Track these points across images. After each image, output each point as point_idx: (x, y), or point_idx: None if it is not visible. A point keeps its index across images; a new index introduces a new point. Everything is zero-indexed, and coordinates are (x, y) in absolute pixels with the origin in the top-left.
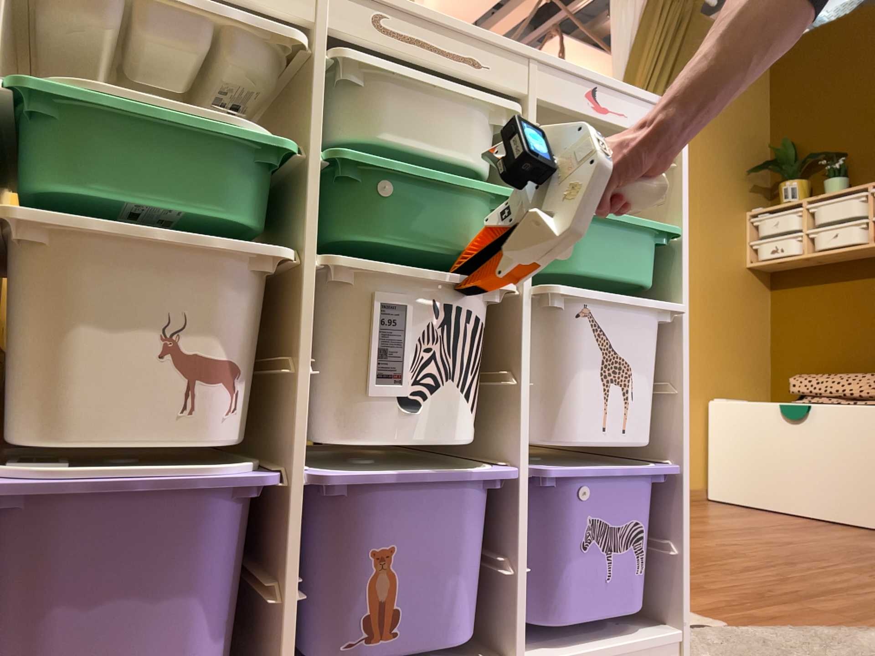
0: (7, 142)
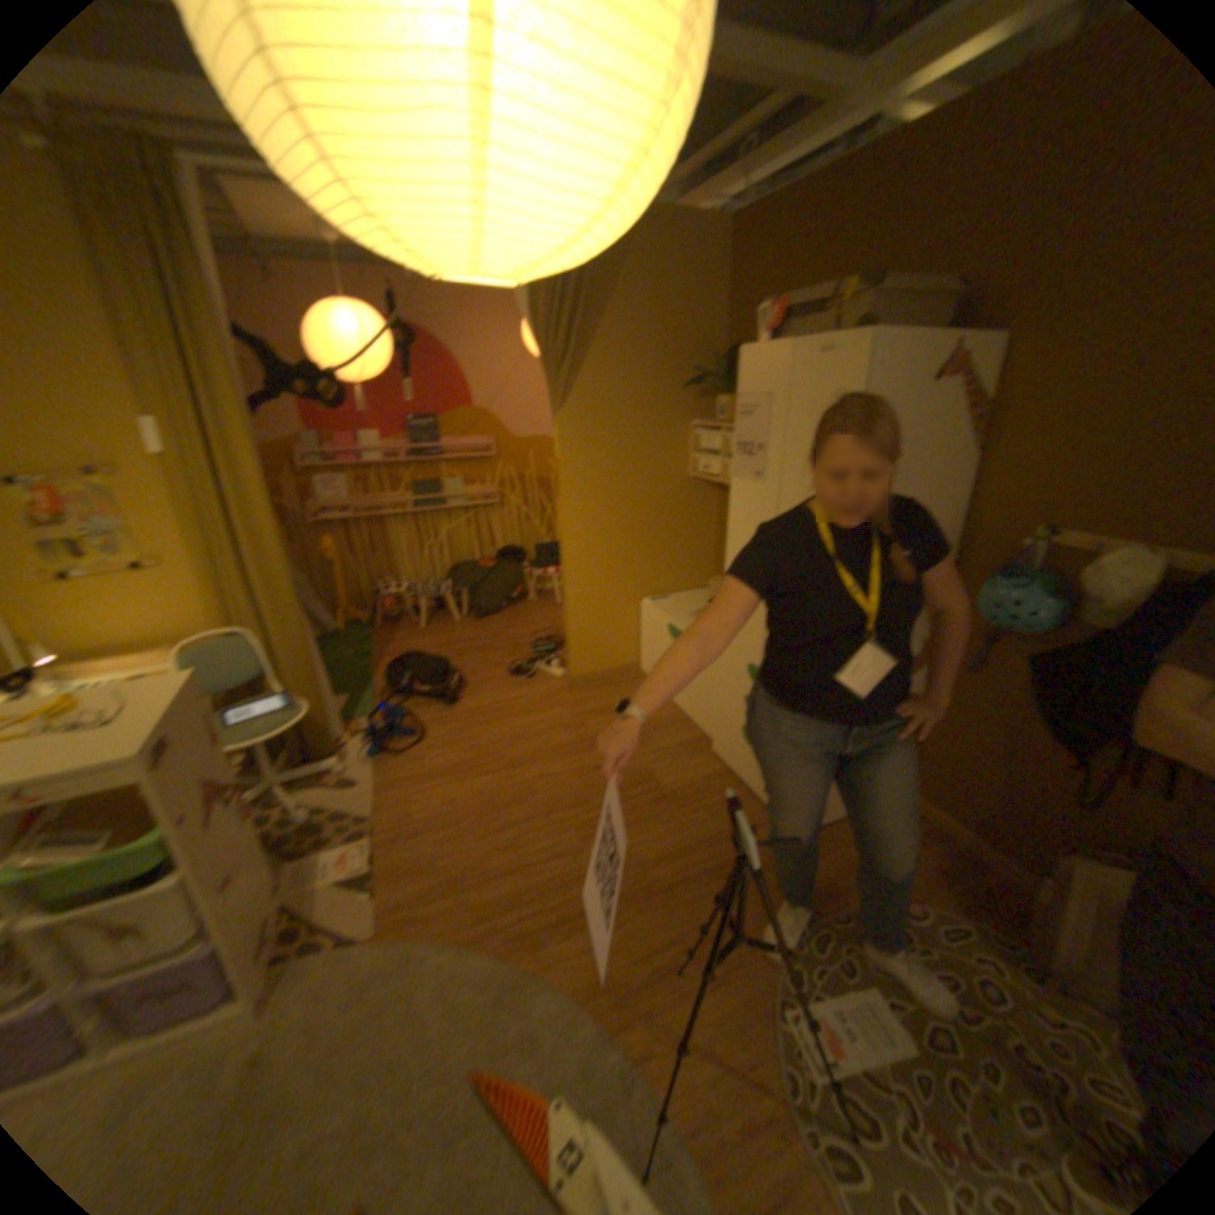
0: None
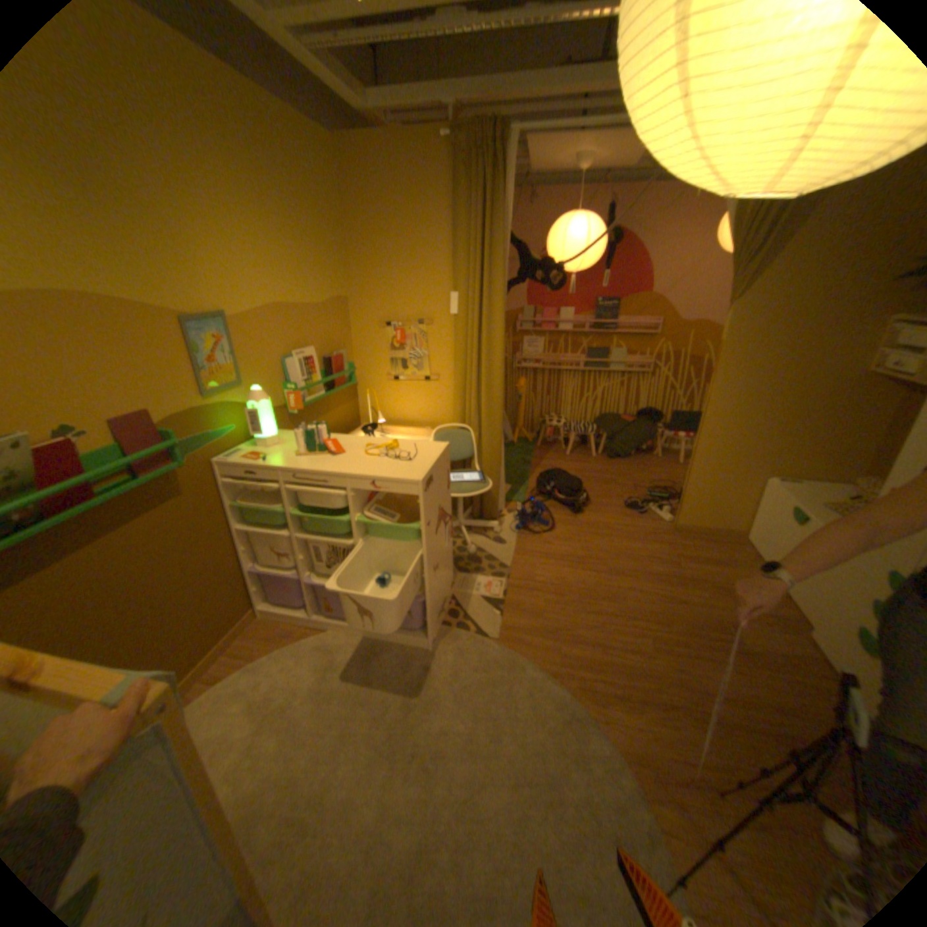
0: (233, 513)
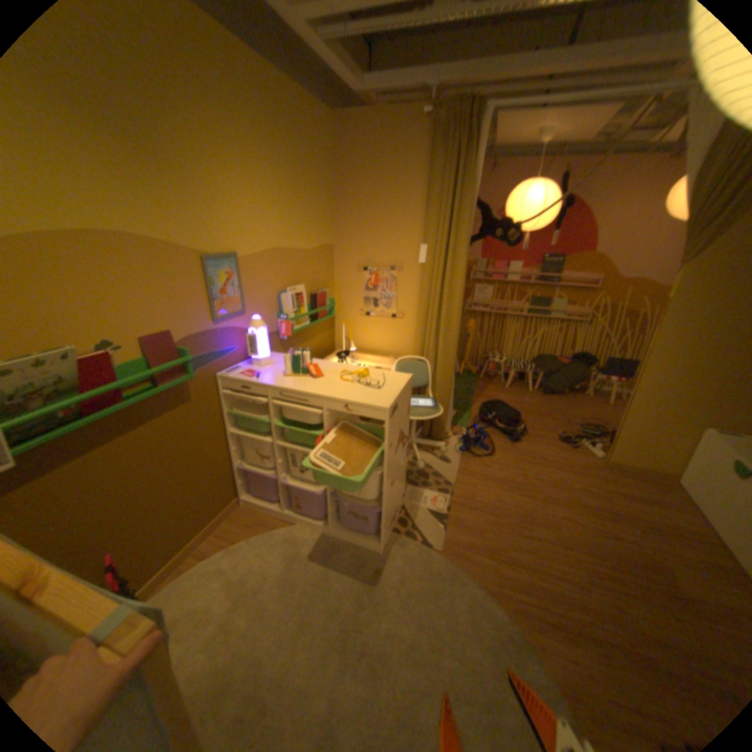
0: (228, 419)
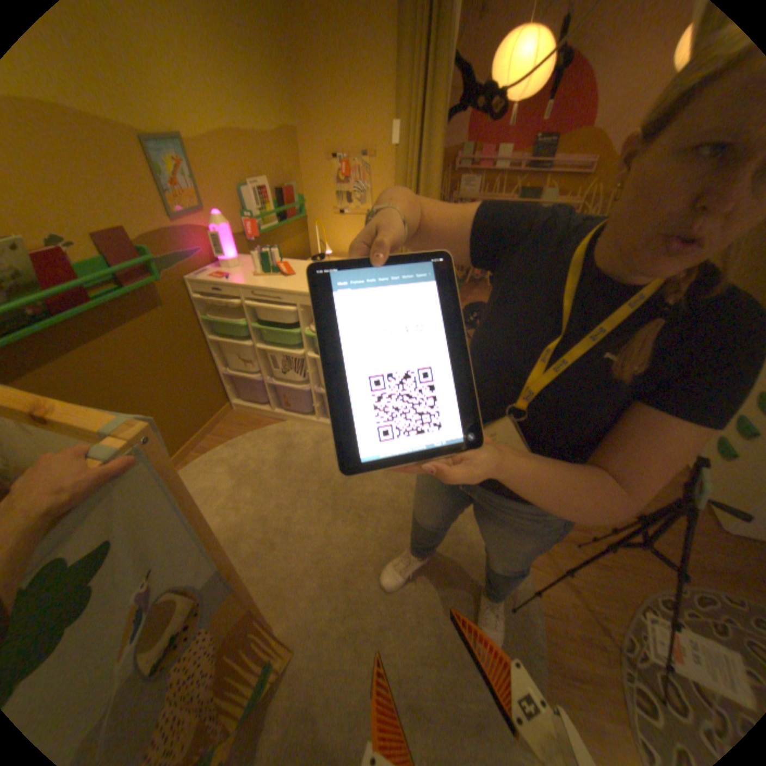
0: (206, 325)
